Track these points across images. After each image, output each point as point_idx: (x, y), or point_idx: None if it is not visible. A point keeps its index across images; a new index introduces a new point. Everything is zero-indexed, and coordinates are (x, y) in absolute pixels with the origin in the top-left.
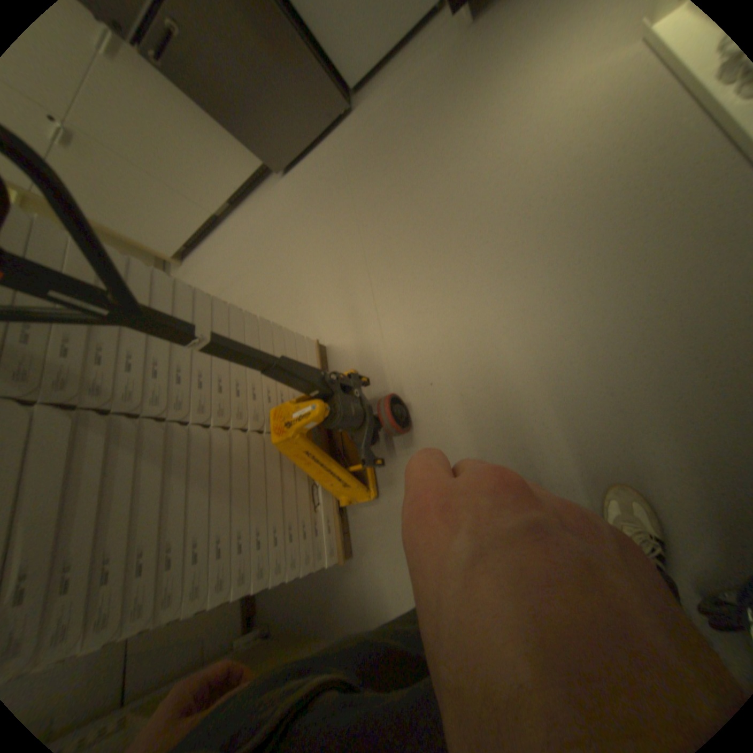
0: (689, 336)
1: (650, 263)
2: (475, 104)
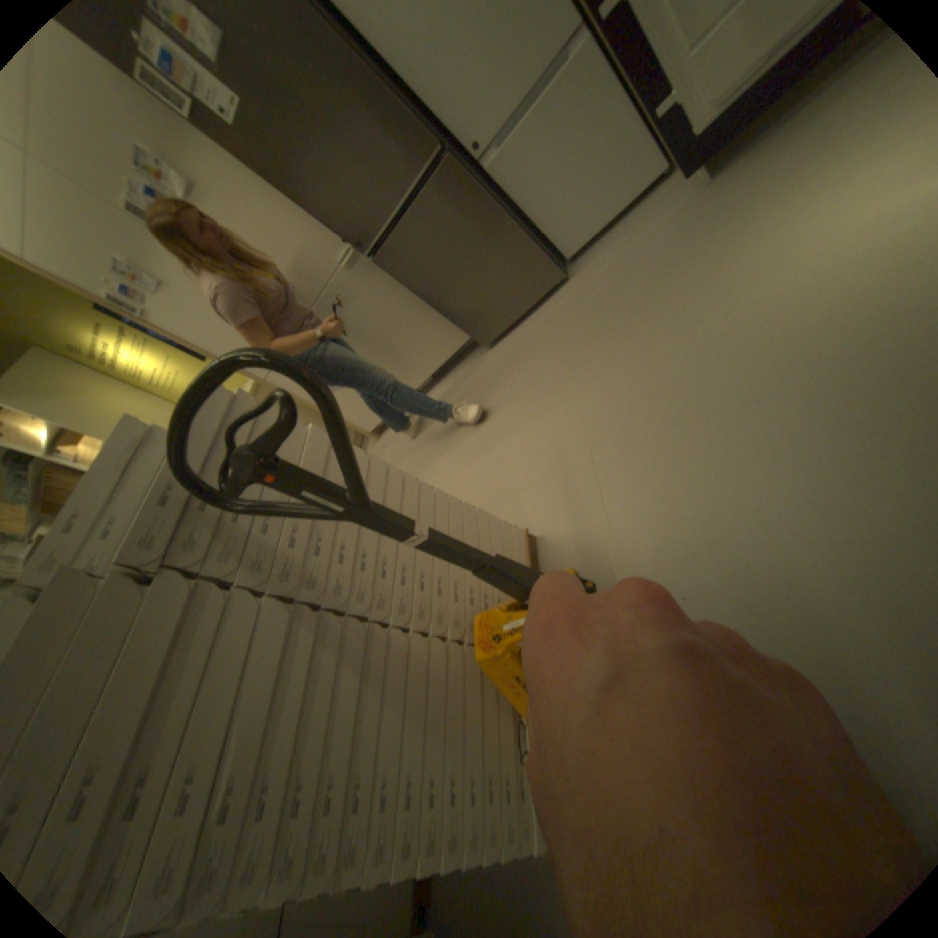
0: None
1: None
2: (724, 259)
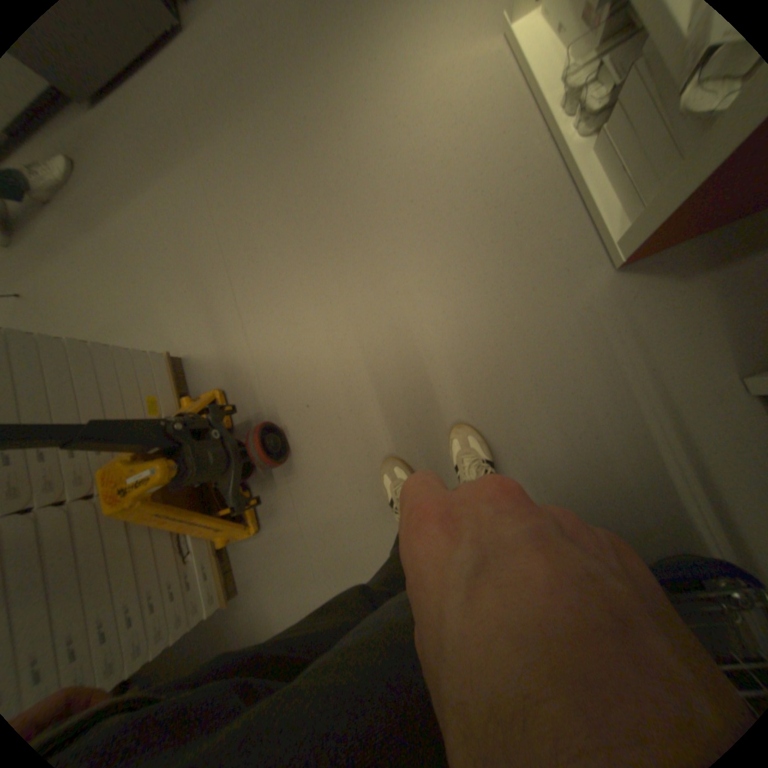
0: (531, 364)
1: (504, 290)
2: (339, 64)
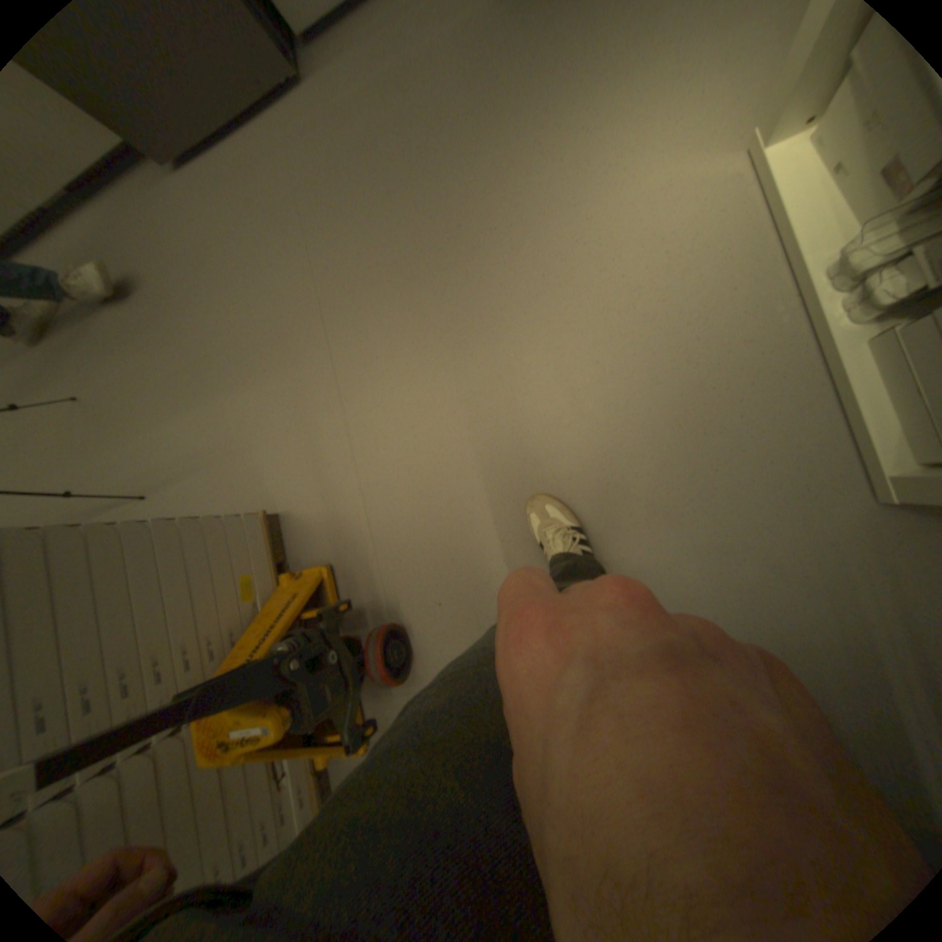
0: (744, 605)
1: (716, 501)
2: (511, 160)
